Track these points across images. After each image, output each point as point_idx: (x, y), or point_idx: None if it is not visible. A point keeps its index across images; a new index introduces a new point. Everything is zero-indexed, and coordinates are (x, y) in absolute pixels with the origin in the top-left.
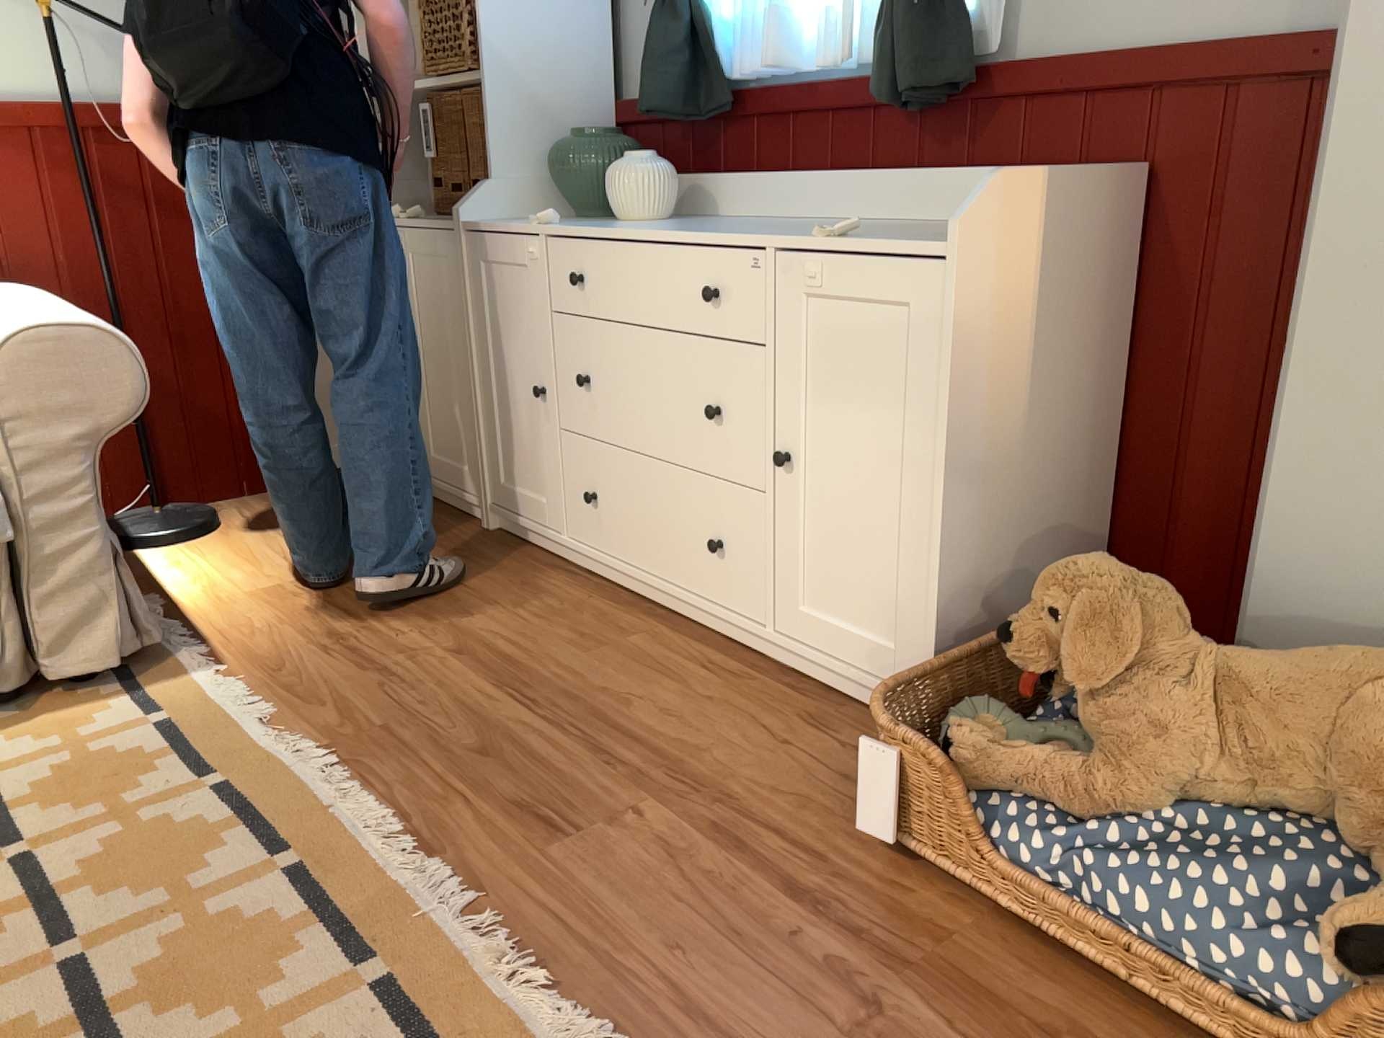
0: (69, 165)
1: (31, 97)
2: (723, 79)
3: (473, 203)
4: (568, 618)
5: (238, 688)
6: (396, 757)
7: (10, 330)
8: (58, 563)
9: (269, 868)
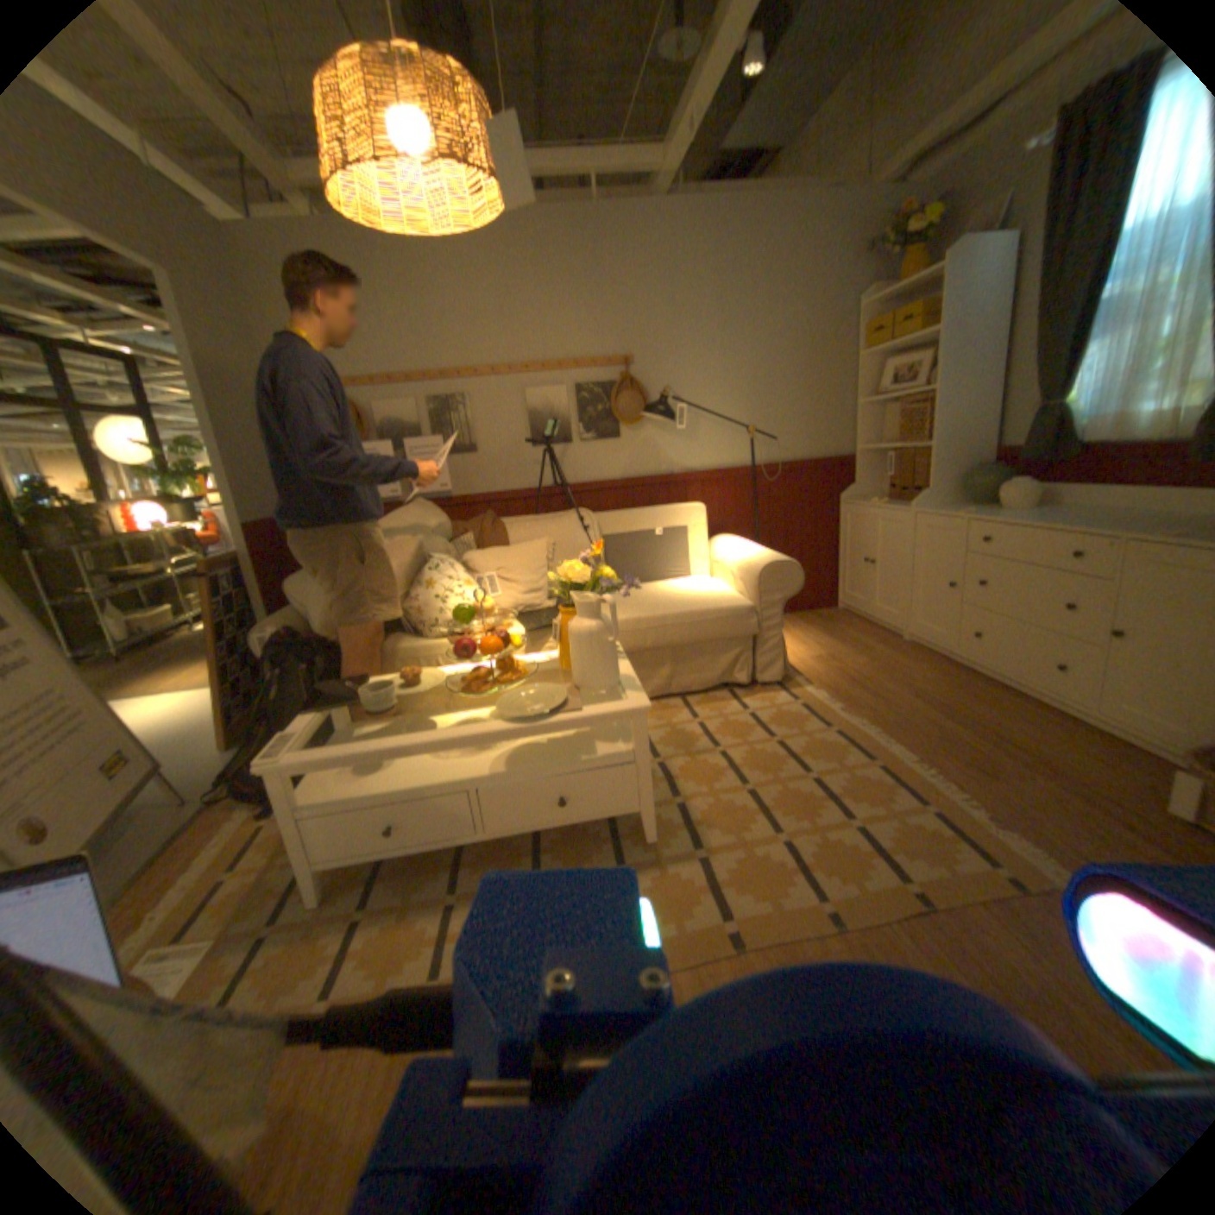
0: (742, 486)
1: (733, 462)
2: (1078, 439)
3: (921, 498)
4: (964, 688)
5: (824, 696)
6: (904, 735)
7: (760, 561)
8: (765, 642)
9: (871, 765)
